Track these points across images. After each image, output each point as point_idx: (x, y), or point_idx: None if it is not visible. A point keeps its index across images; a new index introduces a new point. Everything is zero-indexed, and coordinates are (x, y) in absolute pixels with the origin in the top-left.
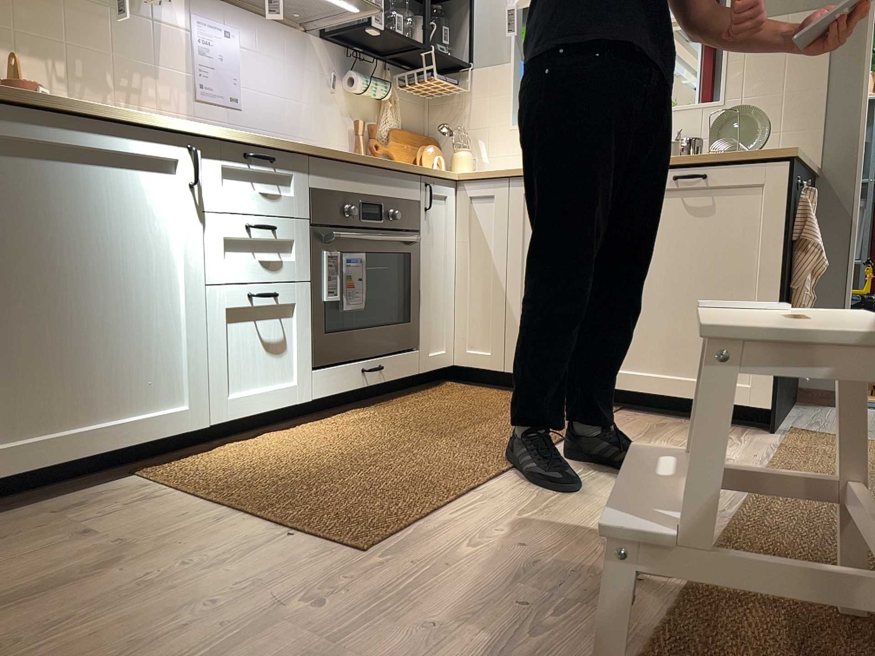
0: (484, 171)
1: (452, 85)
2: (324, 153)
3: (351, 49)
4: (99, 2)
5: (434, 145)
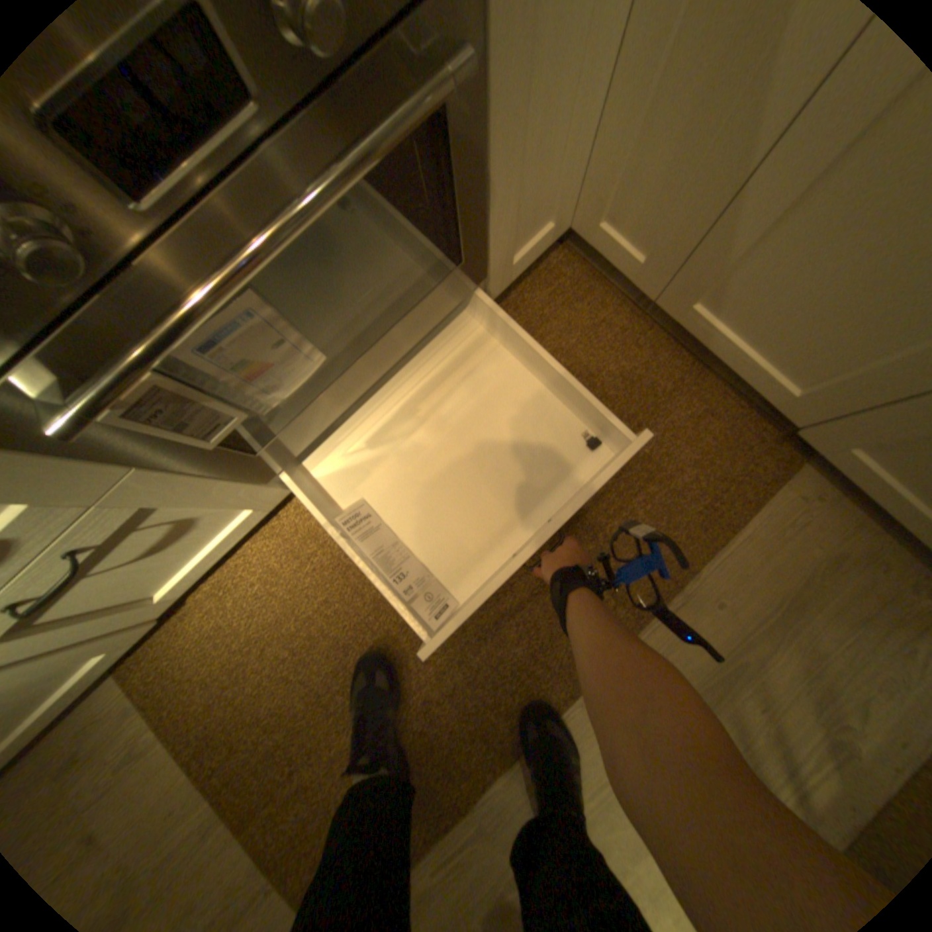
0: None
1: None
2: None
3: None
4: None
5: None
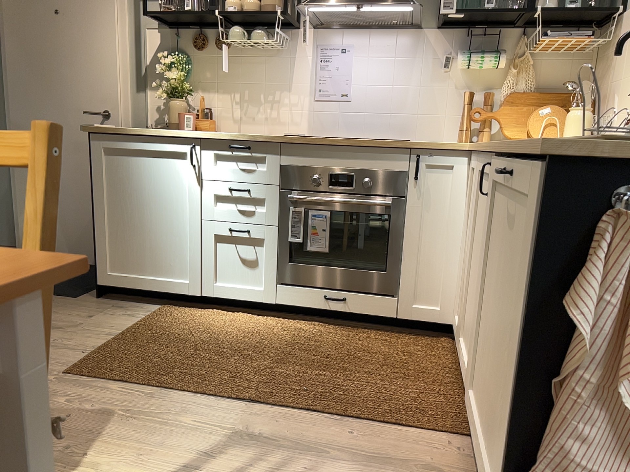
0: (474, 145)
1: (572, 41)
2: (290, 140)
3: (472, 28)
4: (257, 53)
5: (567, 104)
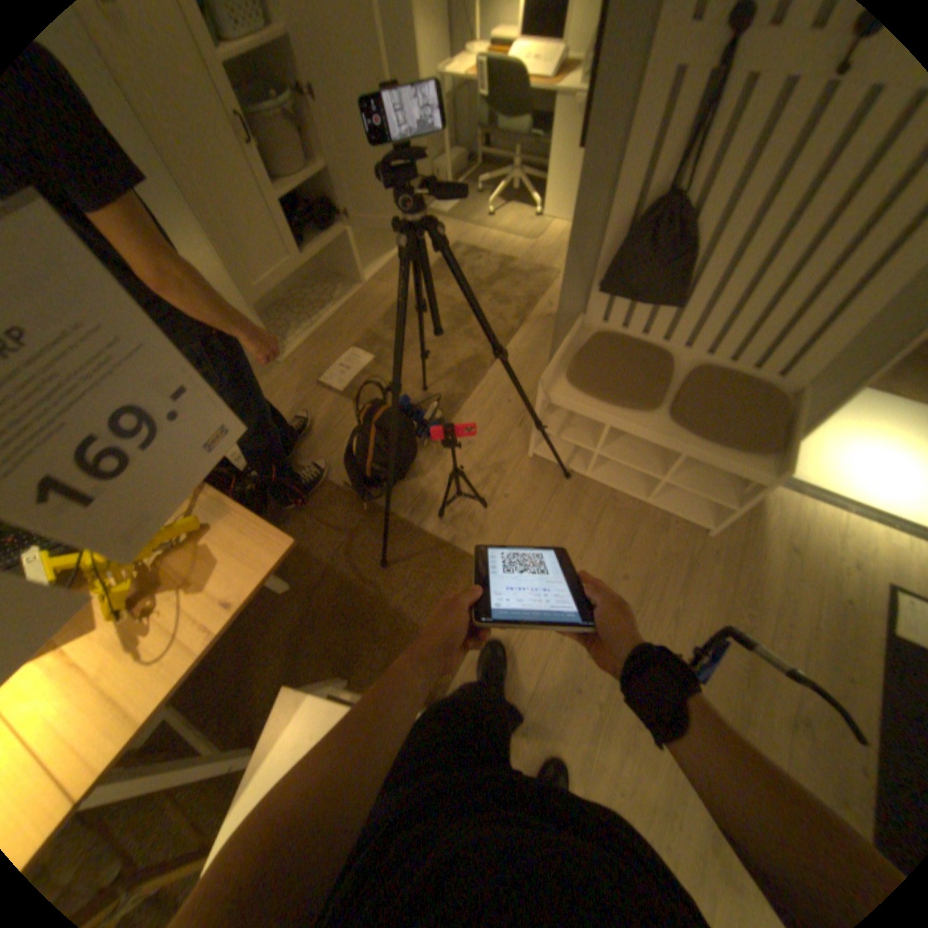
0: None
1: None
2: None
3: None
4: None
5: None
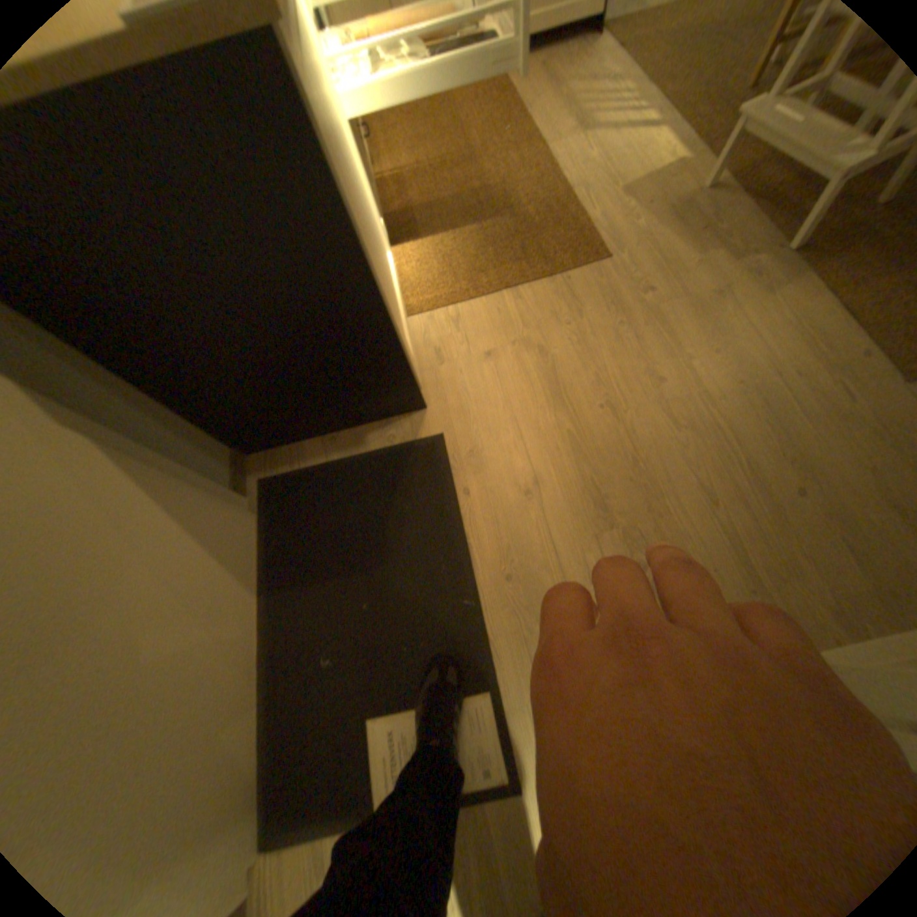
0: None
1: None
2: None
3: None
4: None
5: None
